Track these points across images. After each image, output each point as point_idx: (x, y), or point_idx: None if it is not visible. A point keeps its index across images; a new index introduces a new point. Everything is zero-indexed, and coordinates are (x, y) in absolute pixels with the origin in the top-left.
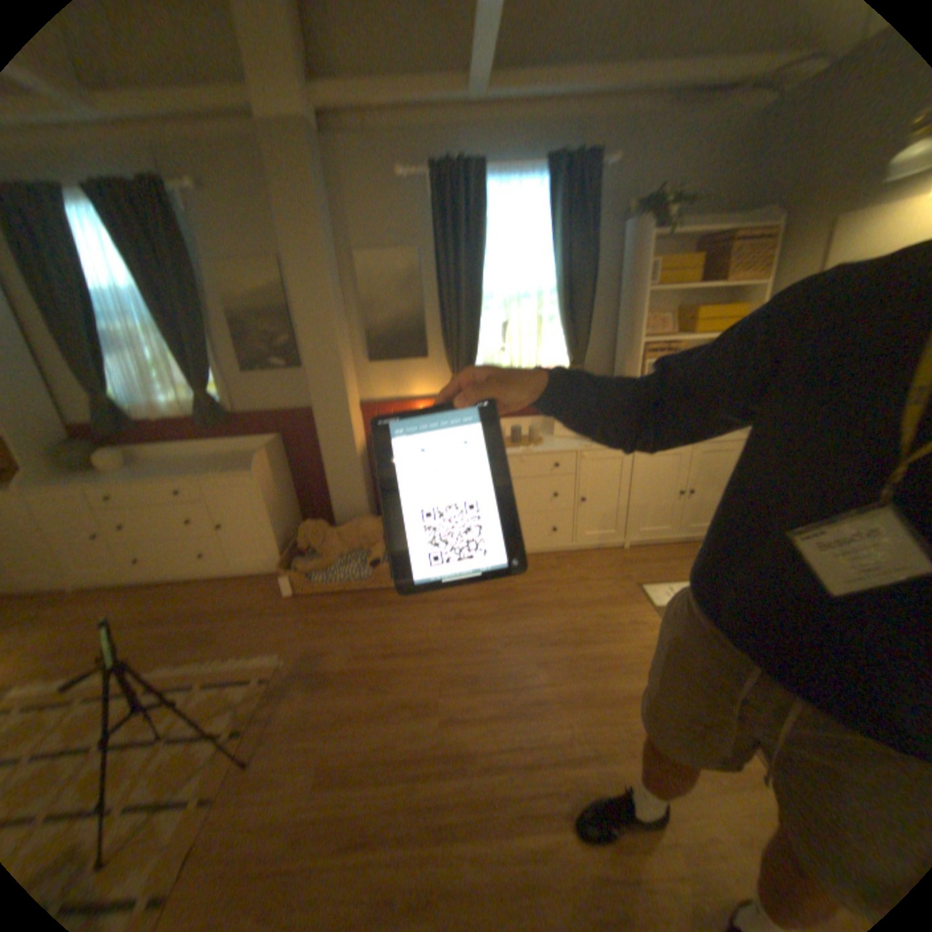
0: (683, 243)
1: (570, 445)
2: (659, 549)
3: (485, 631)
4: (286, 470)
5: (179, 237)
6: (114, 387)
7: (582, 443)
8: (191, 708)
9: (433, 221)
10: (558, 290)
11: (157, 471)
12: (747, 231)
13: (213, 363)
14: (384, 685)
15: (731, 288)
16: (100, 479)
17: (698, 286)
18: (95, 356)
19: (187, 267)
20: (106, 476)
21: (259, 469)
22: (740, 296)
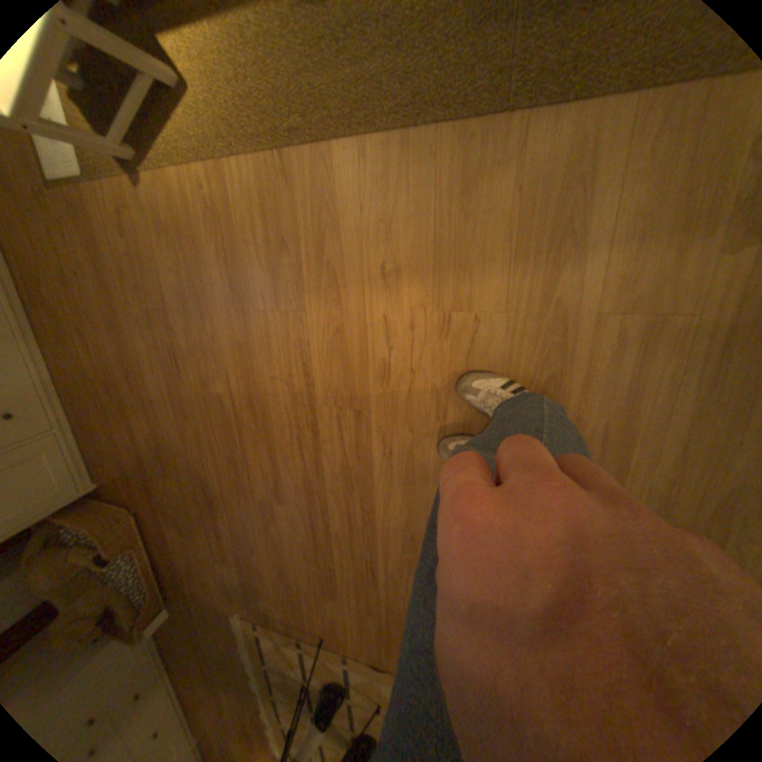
0: None
1: None
2: None
3: (167, 435)
4: None
5: None
6: None
7: None
8: (275, 670)
9: None
10: None
11: None
12: None
13: None
14: (242, 541)
15: None
16: None
17: None
18: None
19: None
20: None
21: None
22: None
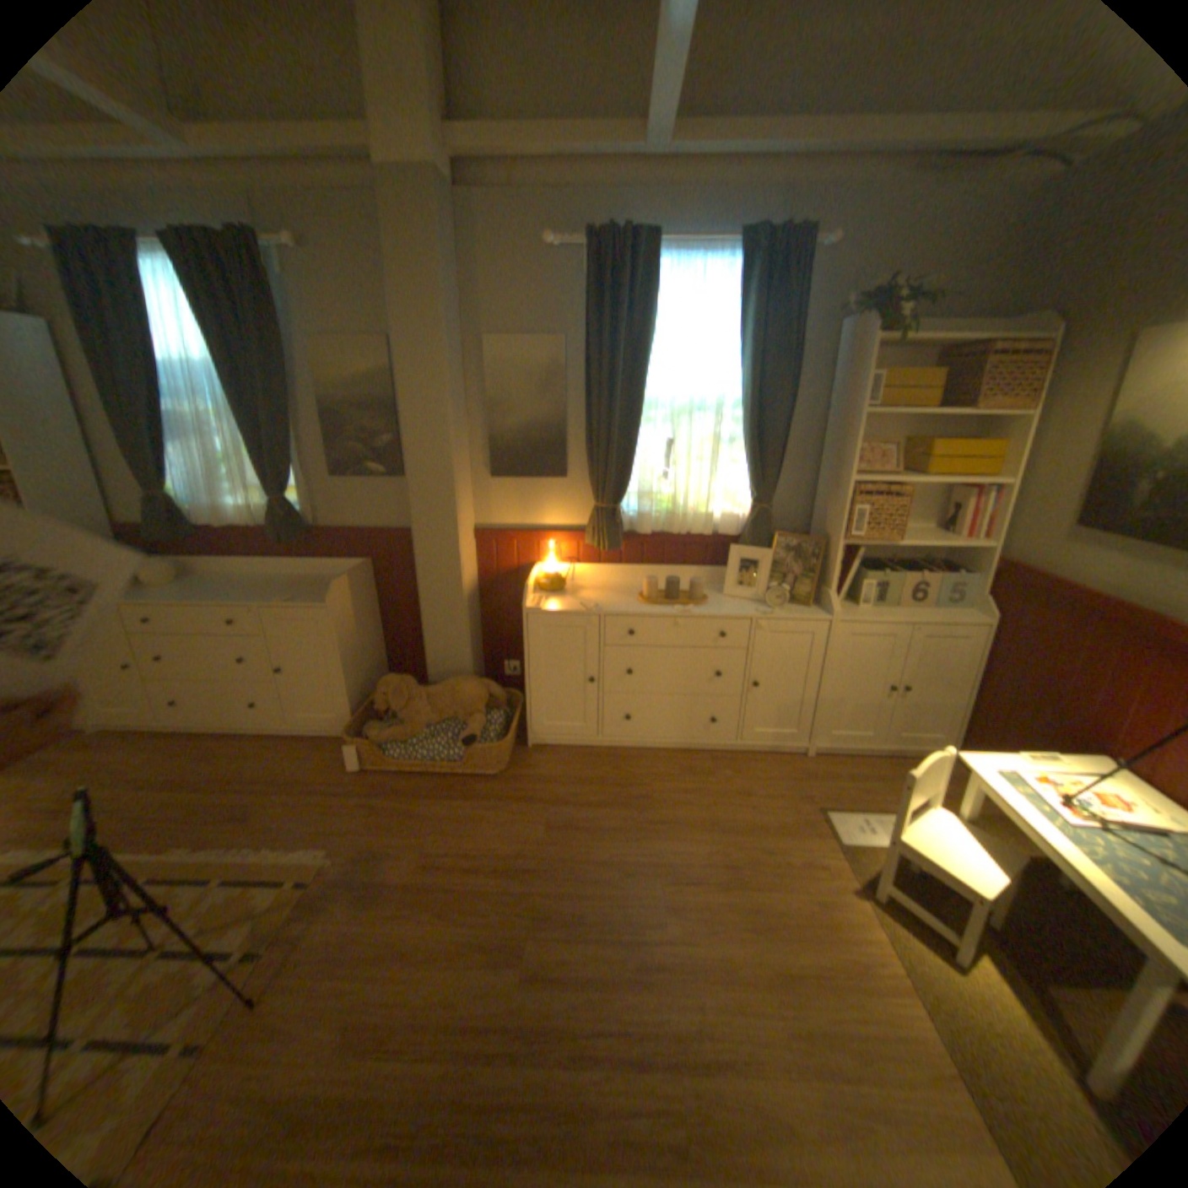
0: (919, 354)
1: (743, 611)
2: (856, 763)
3: (602, 854)
4: (373, 608)
5: (268, 307)
6: (173, 485)
7: (759, 609)
8: (201, 914)
9: (586, 306)
10: (743, 405)
11: (211, 594)
12: (1009, 343)
13: (296, 466)
14: (456, 915)
15: (981, 418)
16: (140, 598)
17: (935, 412)
18: (154, 445)
19: (275, 344)
20: (149, 595)
21: (336, 605)
22: (994, 430)
